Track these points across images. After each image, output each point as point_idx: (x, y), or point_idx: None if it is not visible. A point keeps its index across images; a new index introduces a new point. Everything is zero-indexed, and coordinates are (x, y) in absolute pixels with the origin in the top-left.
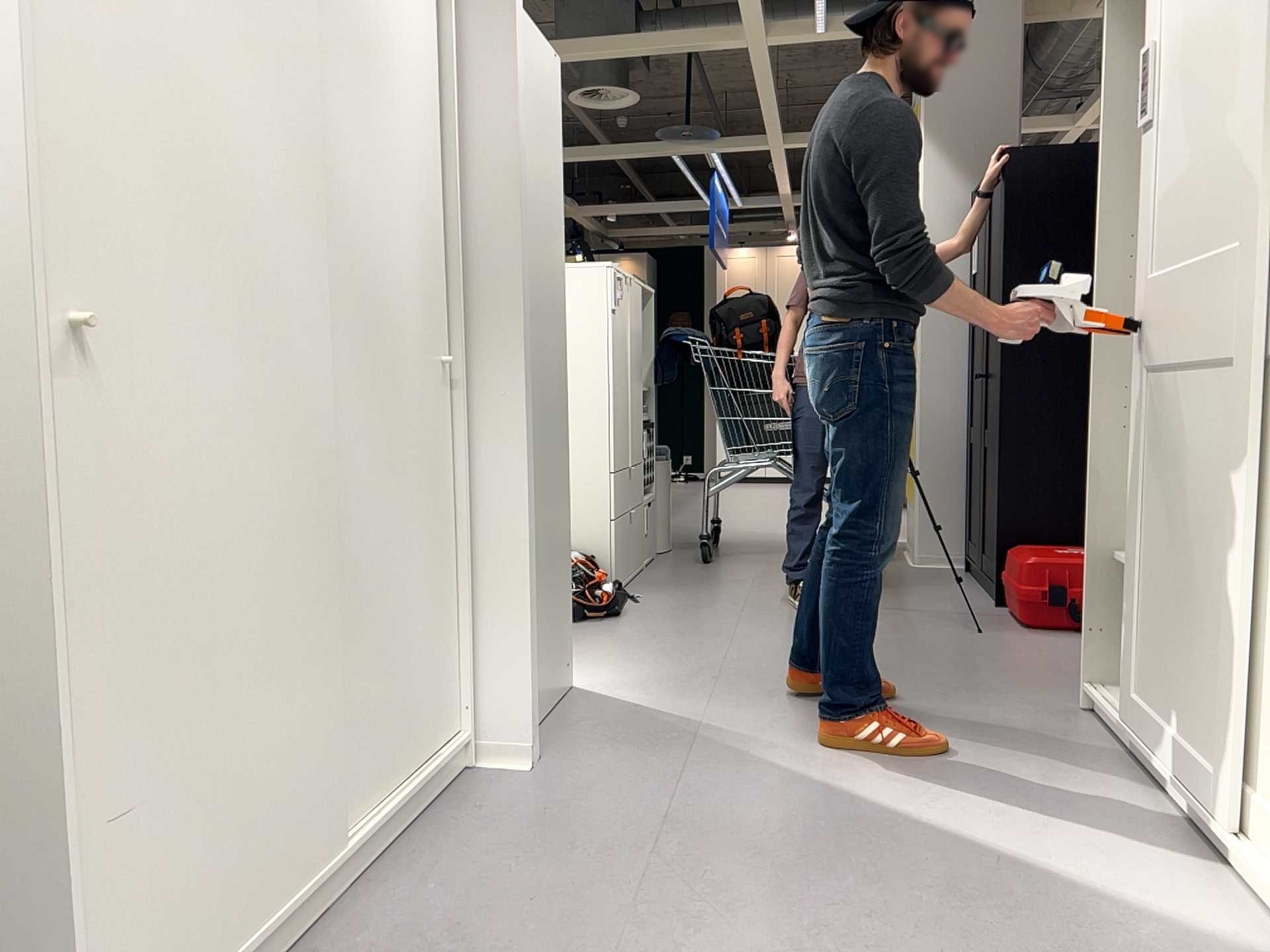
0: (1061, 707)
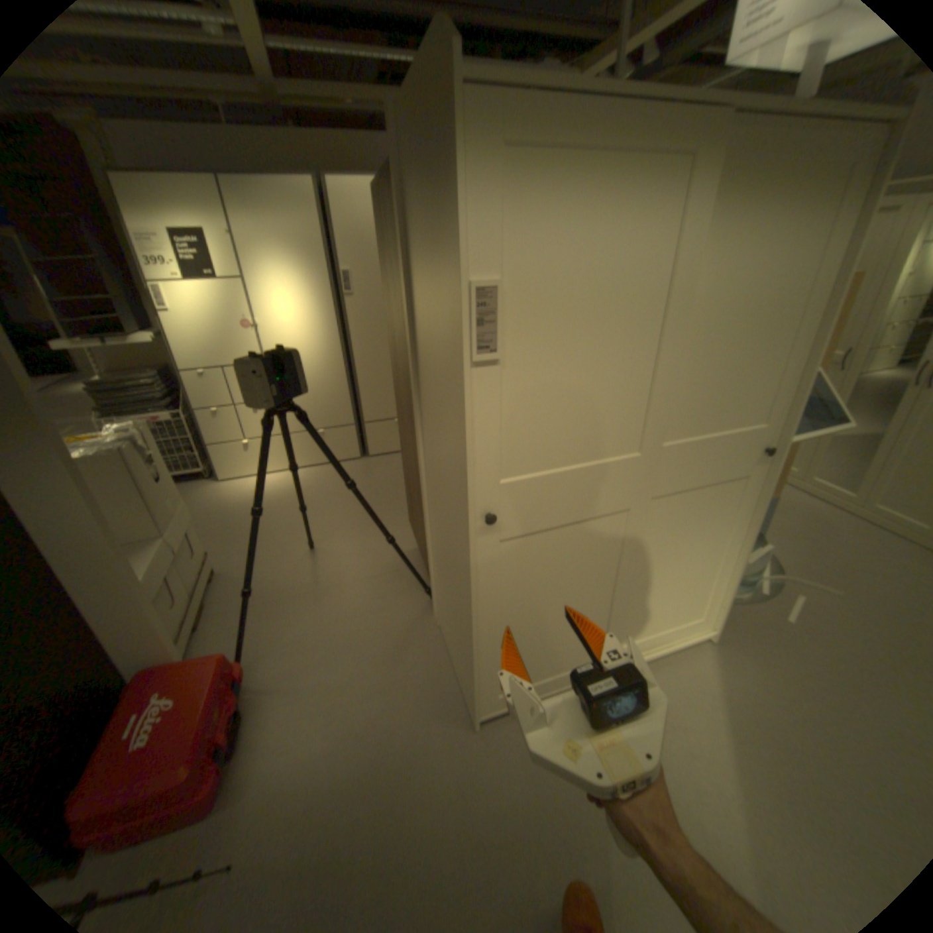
0: (482, 743)
